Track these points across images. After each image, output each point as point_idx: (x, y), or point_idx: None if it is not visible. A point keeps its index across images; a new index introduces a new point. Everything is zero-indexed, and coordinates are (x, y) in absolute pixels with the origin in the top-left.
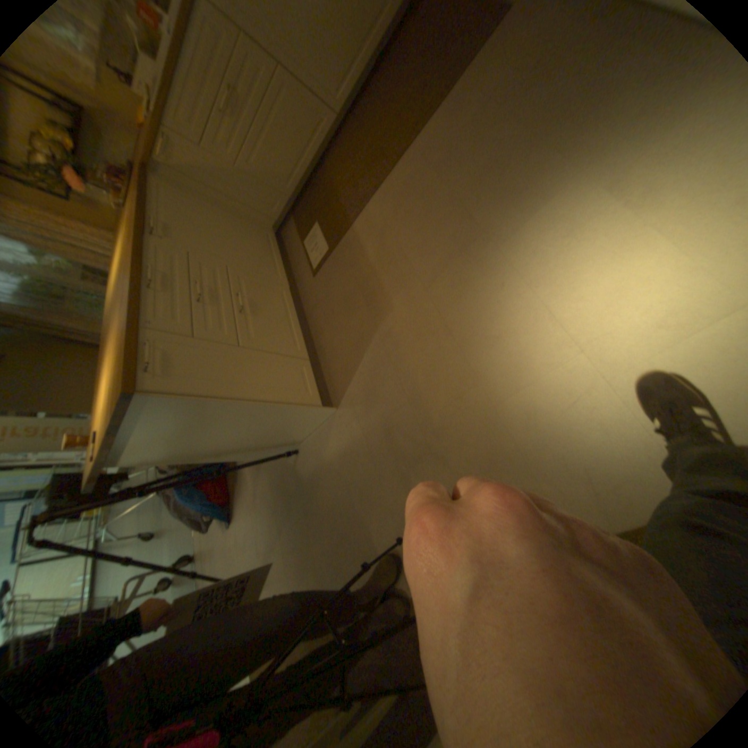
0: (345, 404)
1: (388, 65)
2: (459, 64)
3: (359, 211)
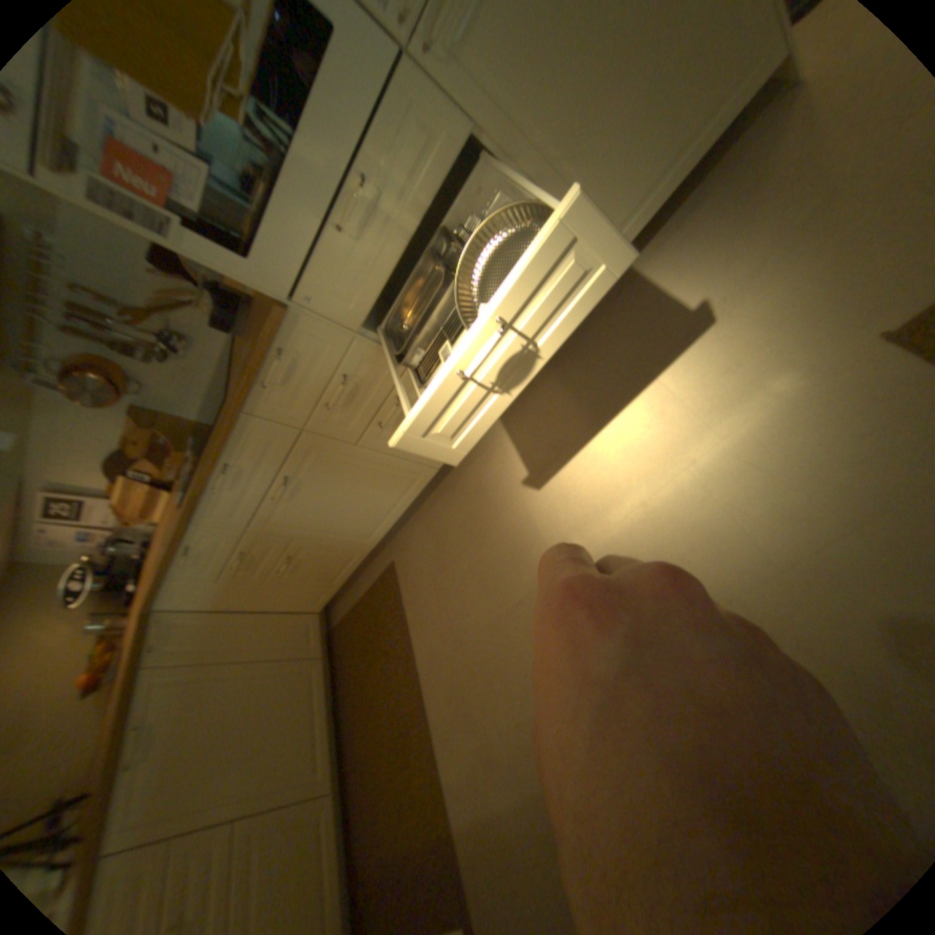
0: None
1: (349, 702)
2: (399, 613)
3: (444, 812)
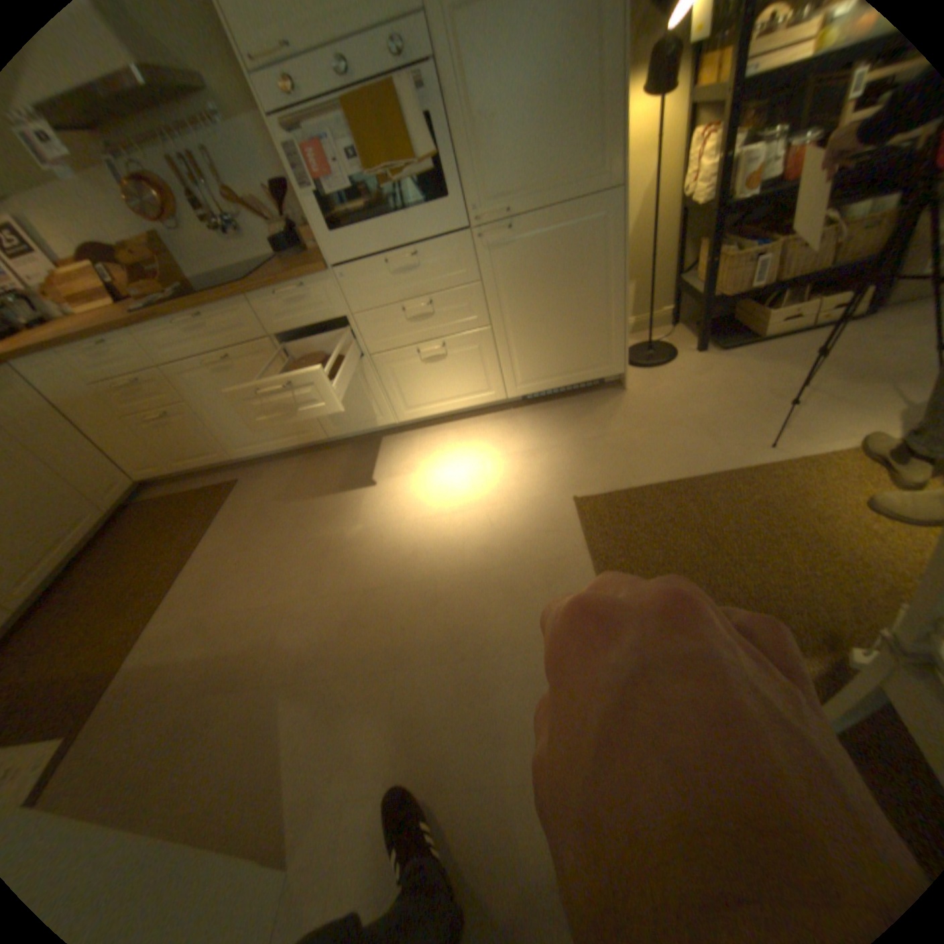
0: (295, 840)
1: (94, 559)
2: (209, 513)
3: (123, 654)
